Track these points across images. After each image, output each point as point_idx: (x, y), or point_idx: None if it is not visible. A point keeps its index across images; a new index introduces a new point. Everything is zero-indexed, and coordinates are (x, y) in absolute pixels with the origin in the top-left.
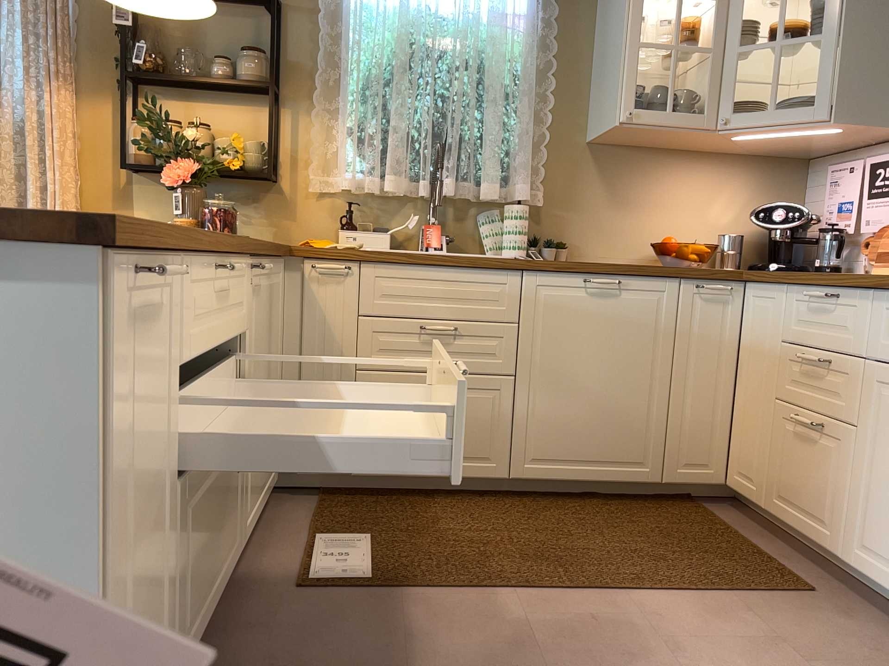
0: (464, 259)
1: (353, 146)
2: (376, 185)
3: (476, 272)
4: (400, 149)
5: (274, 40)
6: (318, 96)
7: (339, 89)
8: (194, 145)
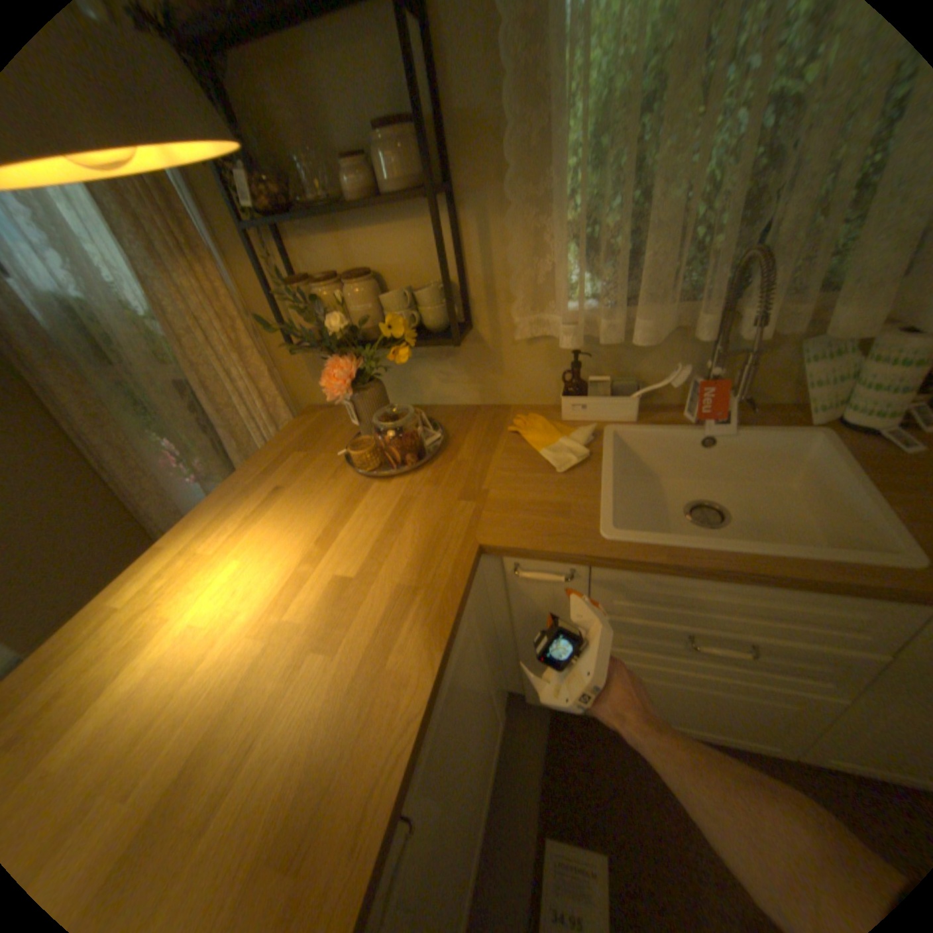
0: (806, 583)
1: (577, 264)
2: (618, 323)
3: (825, 594)
4: (668, 262)
5: (411, 81)
6: (509, 179)
7: (546, 144)
8: (344, 327)
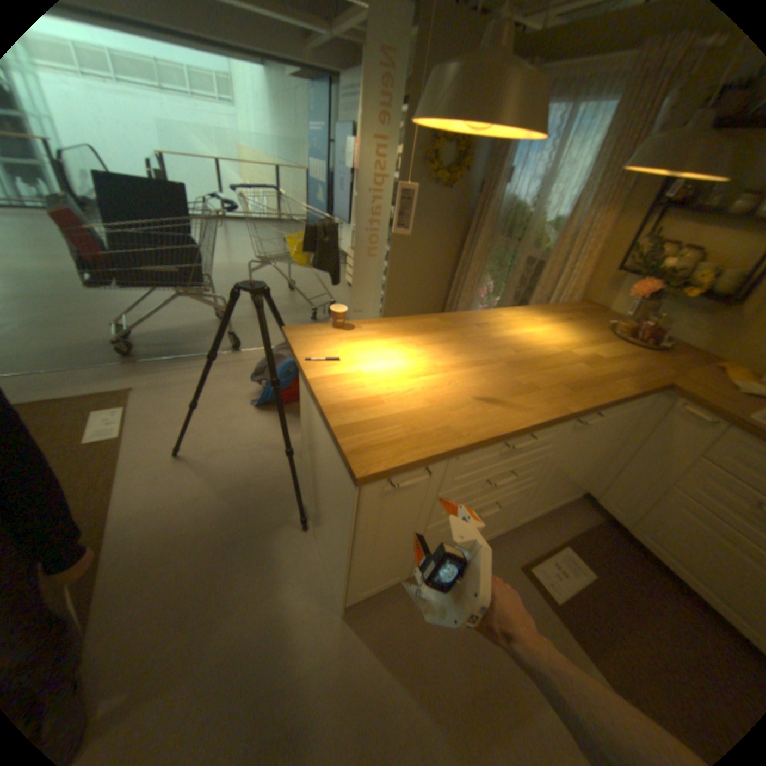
0: None
1: None
2: None
3: None
4: None
5: None
6: None
7: None
8: (670, 268)
